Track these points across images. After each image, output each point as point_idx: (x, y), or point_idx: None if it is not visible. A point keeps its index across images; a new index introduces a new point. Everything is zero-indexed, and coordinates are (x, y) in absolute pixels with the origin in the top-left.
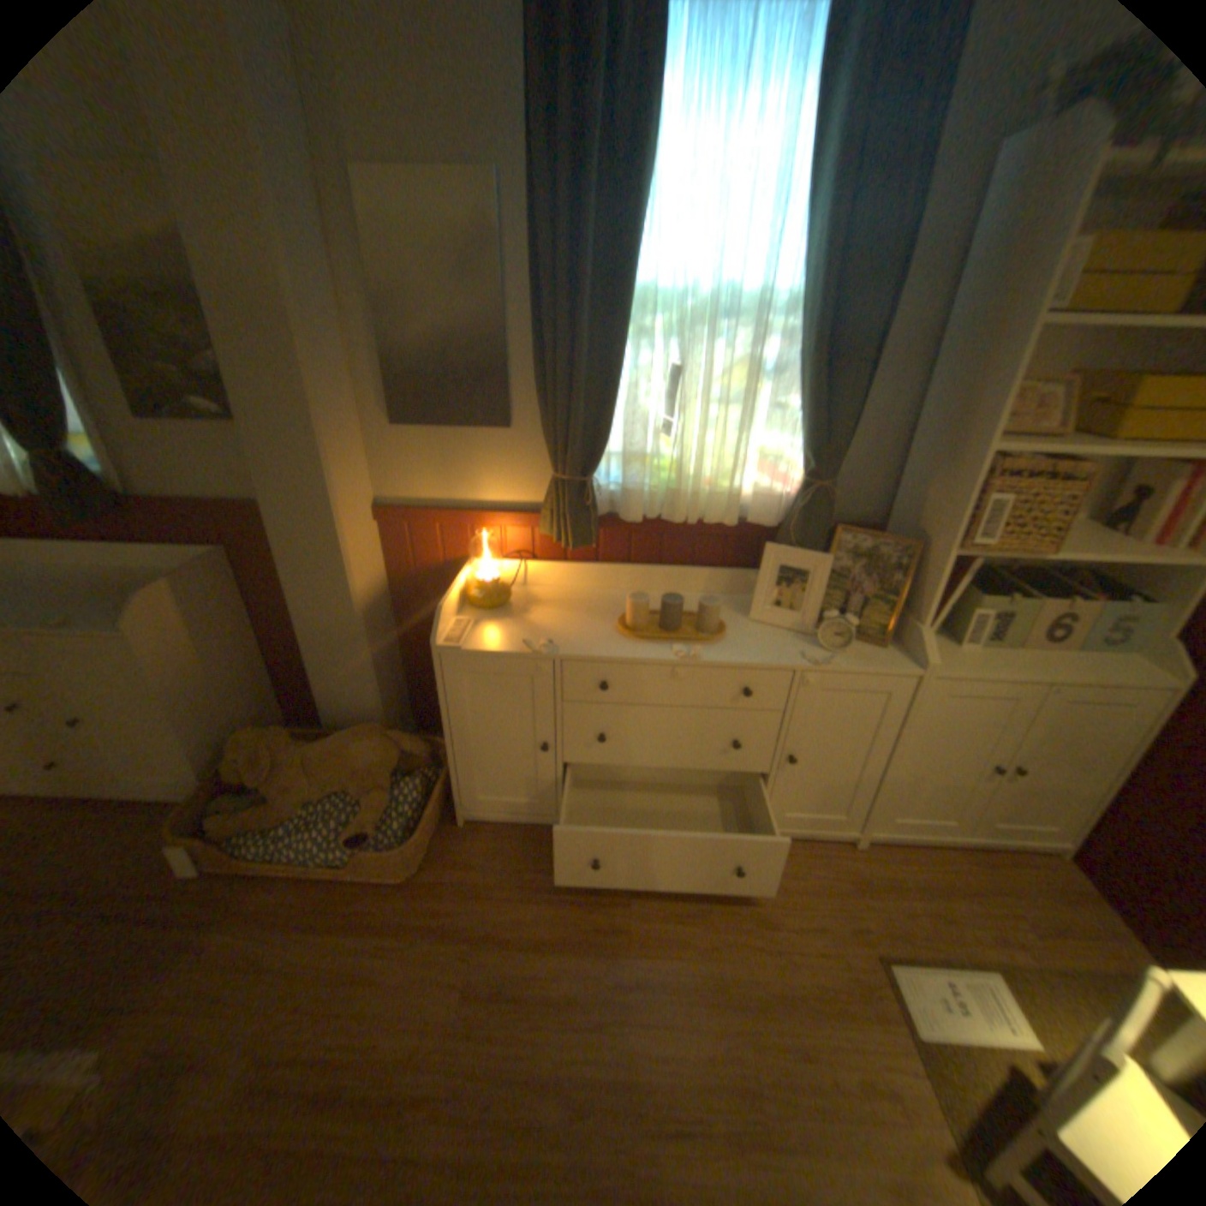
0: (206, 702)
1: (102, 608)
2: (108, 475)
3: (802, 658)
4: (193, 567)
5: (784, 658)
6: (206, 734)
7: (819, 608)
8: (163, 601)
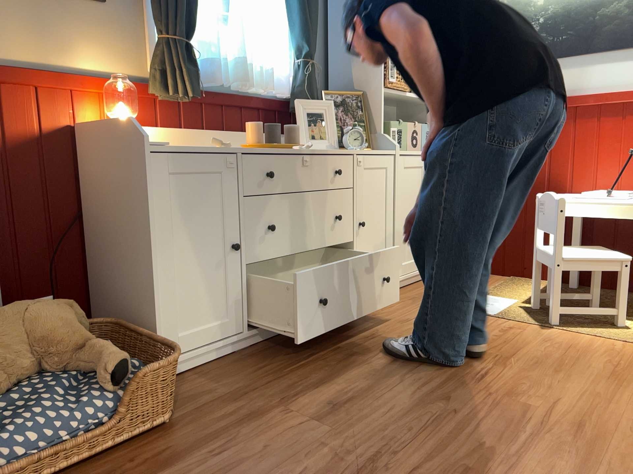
0: None
1: None
2: None
3: (350, 149)
4: None
5: (343, 150)
6: None
7: (336, 131)
8: None
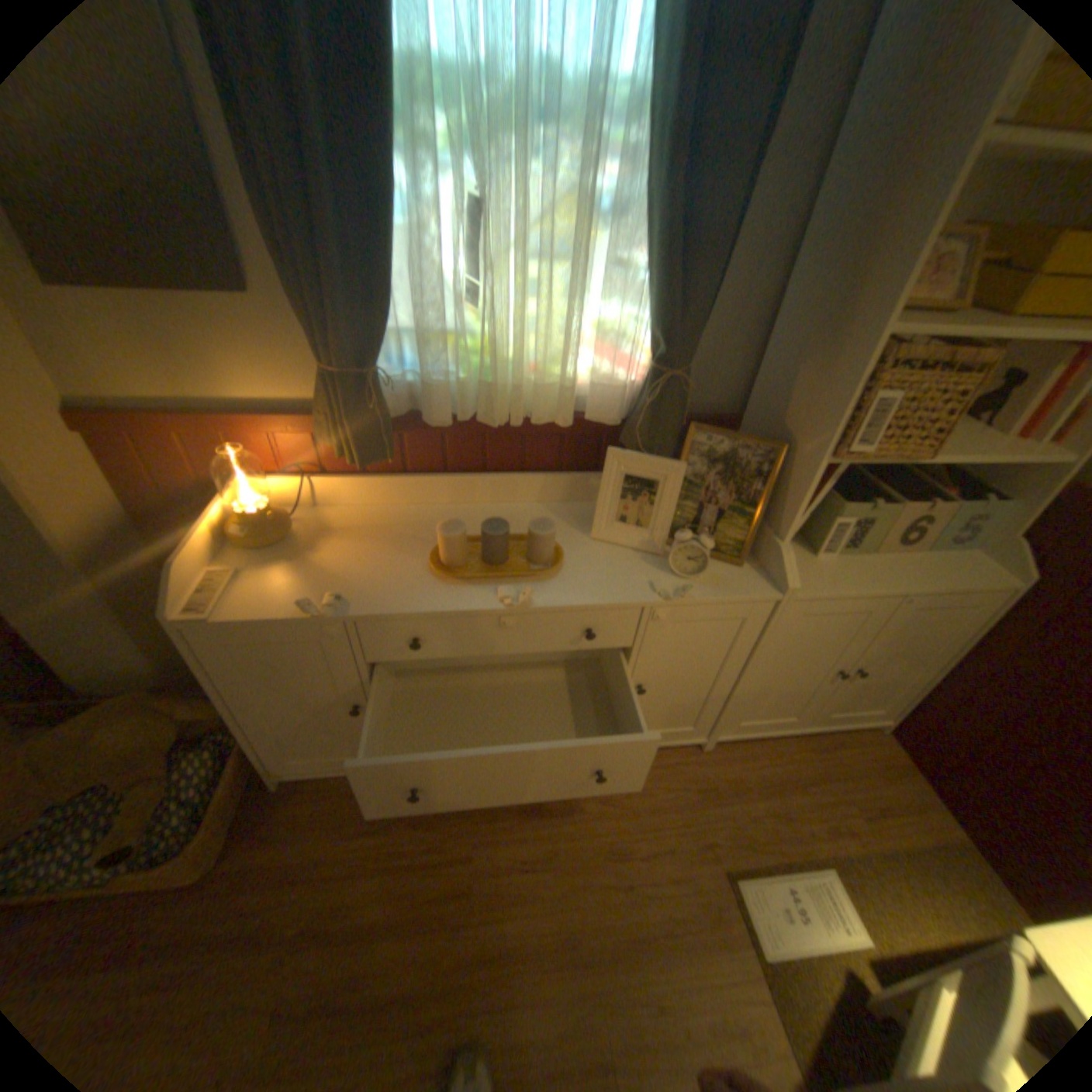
0: None
1: None
2: None
3: (652, 590)
4: None
5: (630, 591)
6: None
7: (669, 525)
8: None
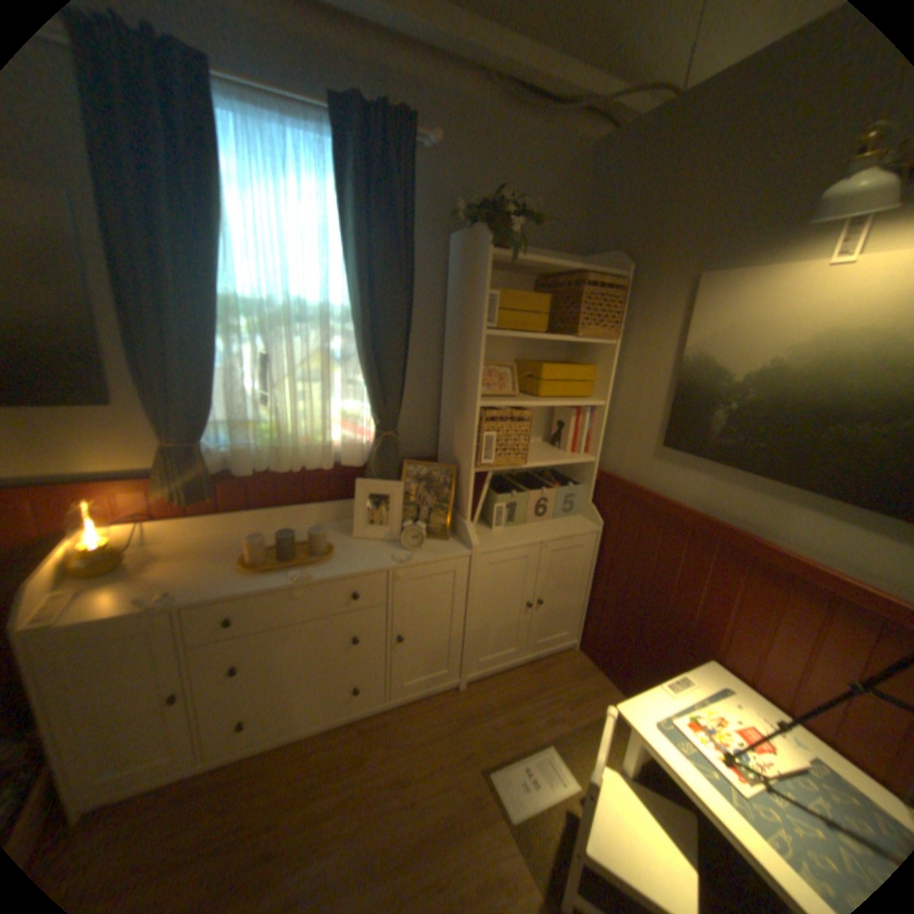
0: None
1: None
2: None
3: (391, 561)
4: None
5: (378, 563)
6: None
7: (399, 521)
8: None
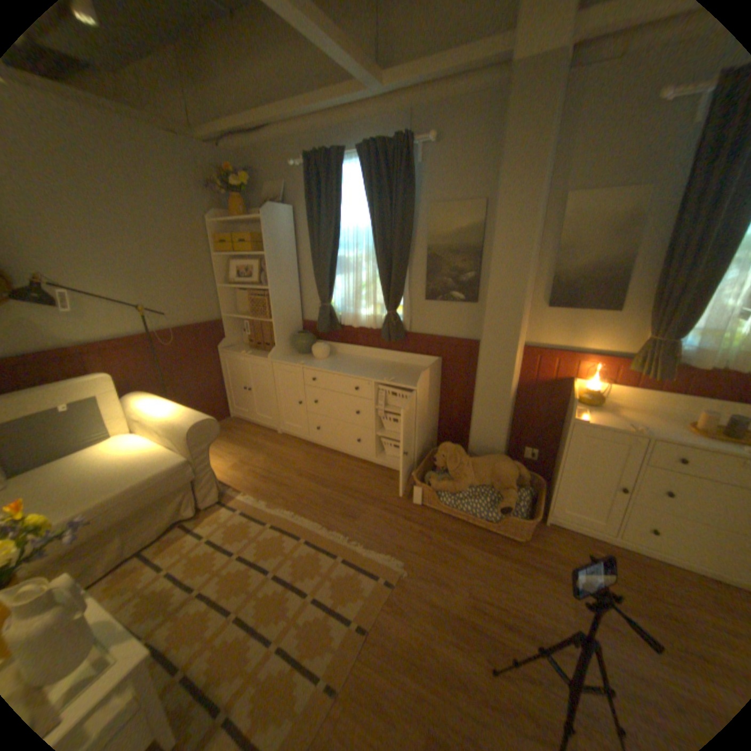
0: (424, 427)
1: (400, 377)
2: (403, 323)
3: None
4: (434, 365)
5: None
6: (421, 442)
7: None
8: (426, 377)
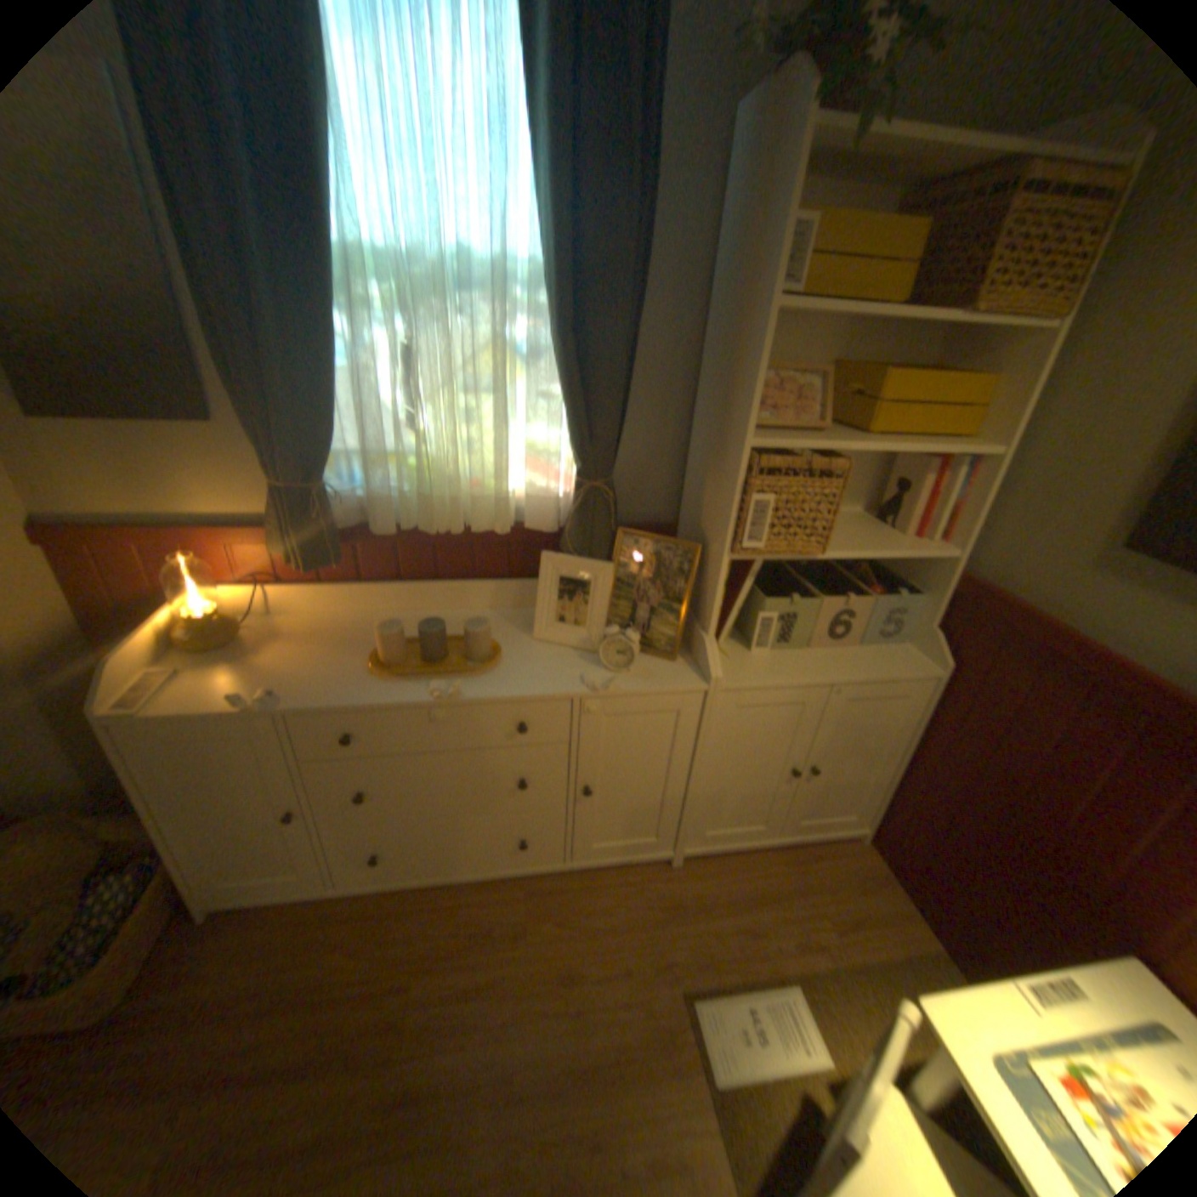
0: None
1: None
2: None
3: (581, 682)
4: None
5: (561, 683)
6: None
7: (602, 622)
8: None
